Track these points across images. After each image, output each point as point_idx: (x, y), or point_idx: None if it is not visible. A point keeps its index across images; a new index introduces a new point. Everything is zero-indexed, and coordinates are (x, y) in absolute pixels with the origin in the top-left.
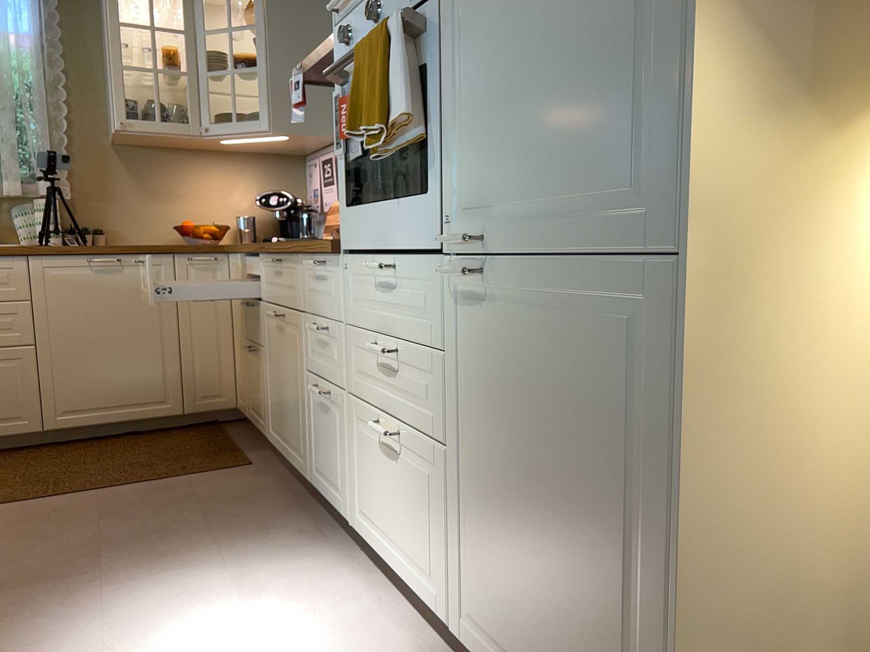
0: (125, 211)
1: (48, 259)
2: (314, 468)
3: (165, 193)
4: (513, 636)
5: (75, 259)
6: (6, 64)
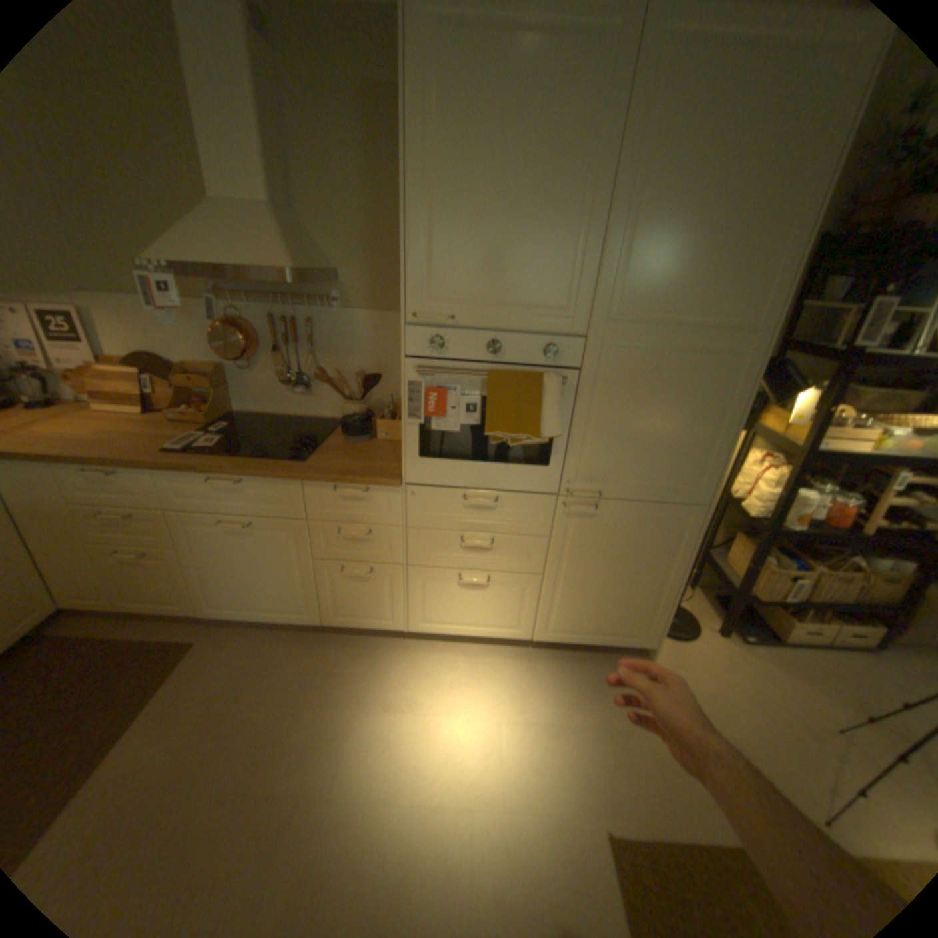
0: None
1: None
2: (330, 615)
3: None
4: (582, 625)
5: None
6: None
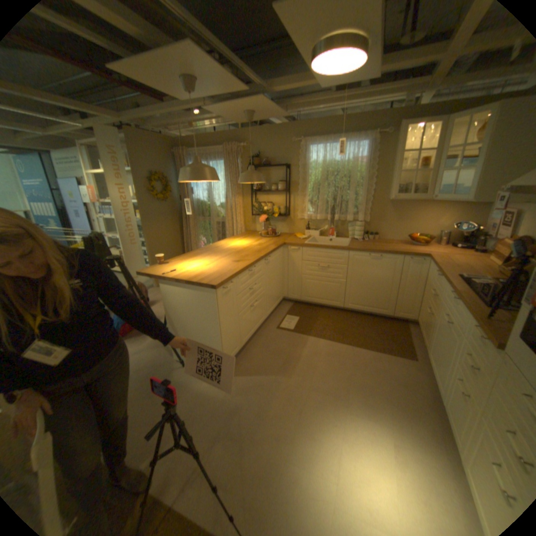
0: (388, 225)
1: (355, 252)
2: (448, 405)
3: (407, 218)
4: None
5: (364, 253)
6: (355, 171)
